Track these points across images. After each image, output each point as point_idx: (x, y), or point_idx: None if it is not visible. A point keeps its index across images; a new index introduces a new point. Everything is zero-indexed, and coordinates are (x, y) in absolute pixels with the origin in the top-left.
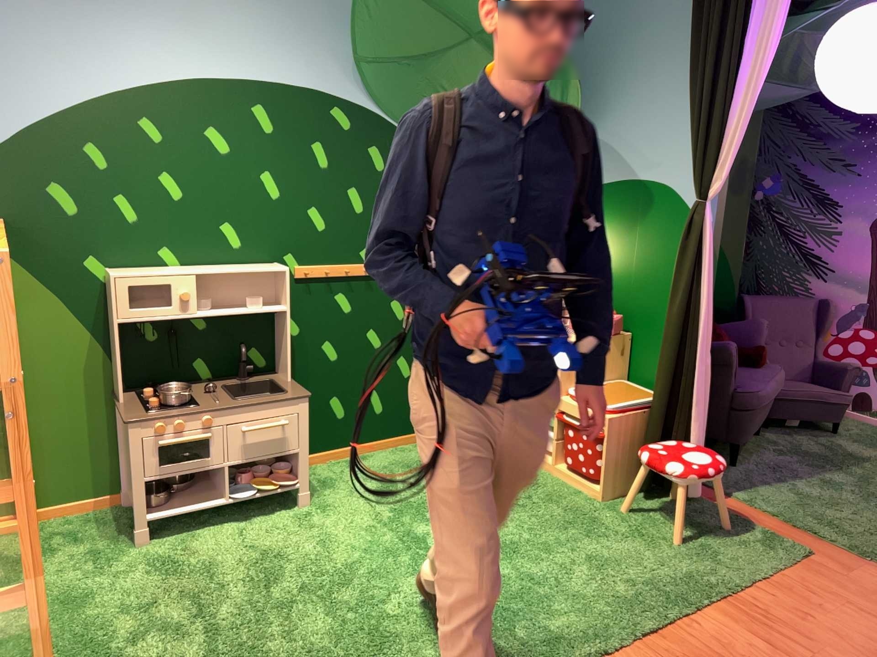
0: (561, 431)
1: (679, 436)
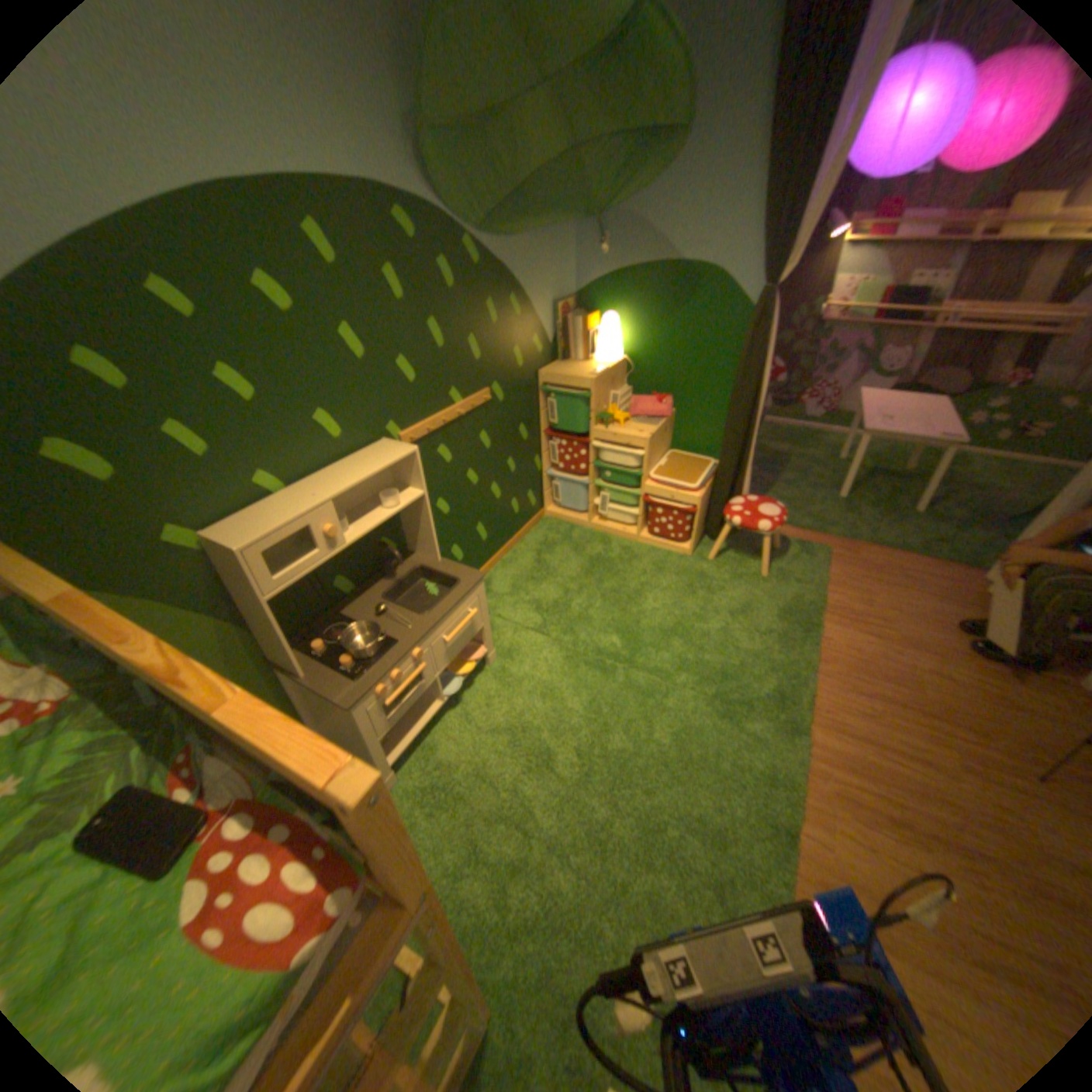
0: (643, 510)
1: (739, 492)
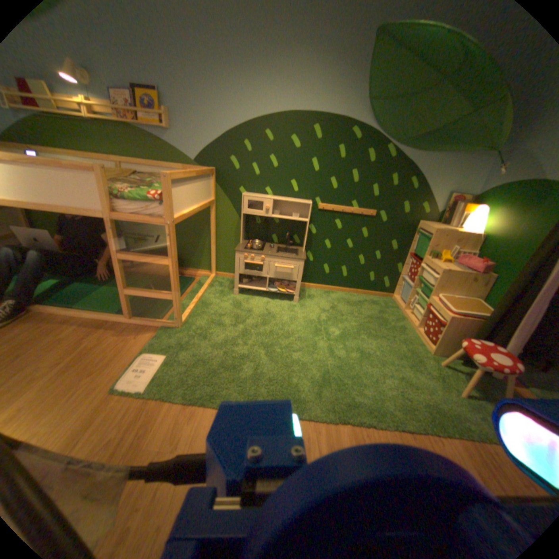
0: (427, 314)
1: (500, 344)
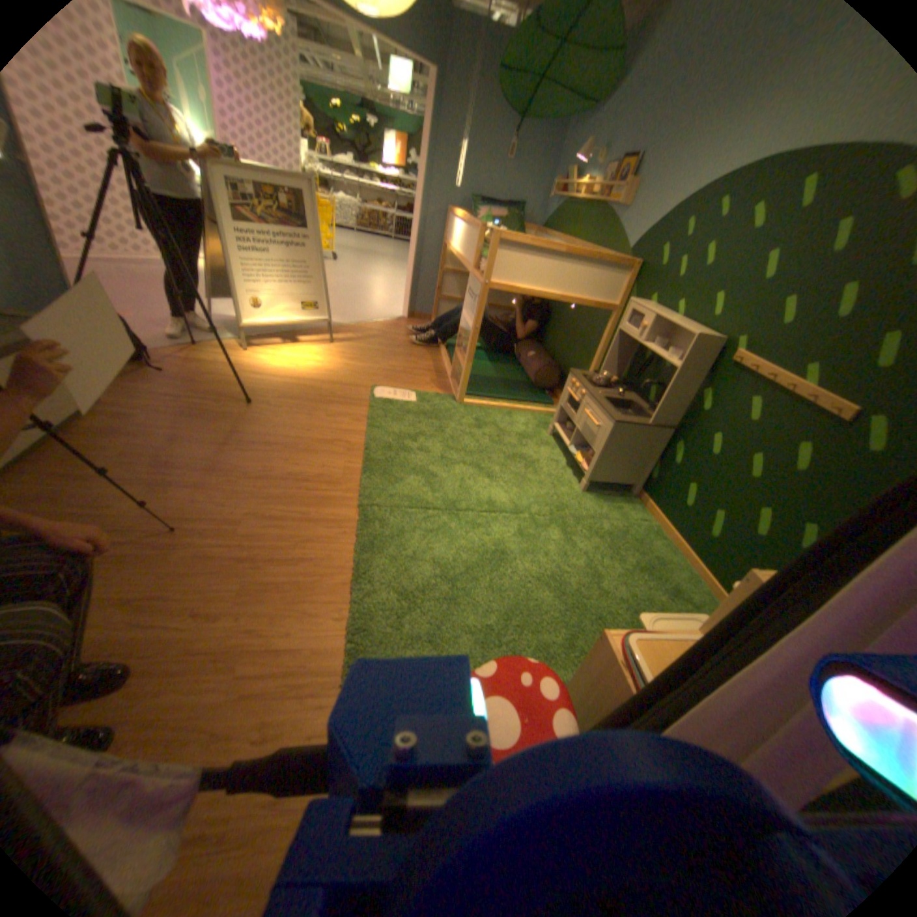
0: None
1: None
